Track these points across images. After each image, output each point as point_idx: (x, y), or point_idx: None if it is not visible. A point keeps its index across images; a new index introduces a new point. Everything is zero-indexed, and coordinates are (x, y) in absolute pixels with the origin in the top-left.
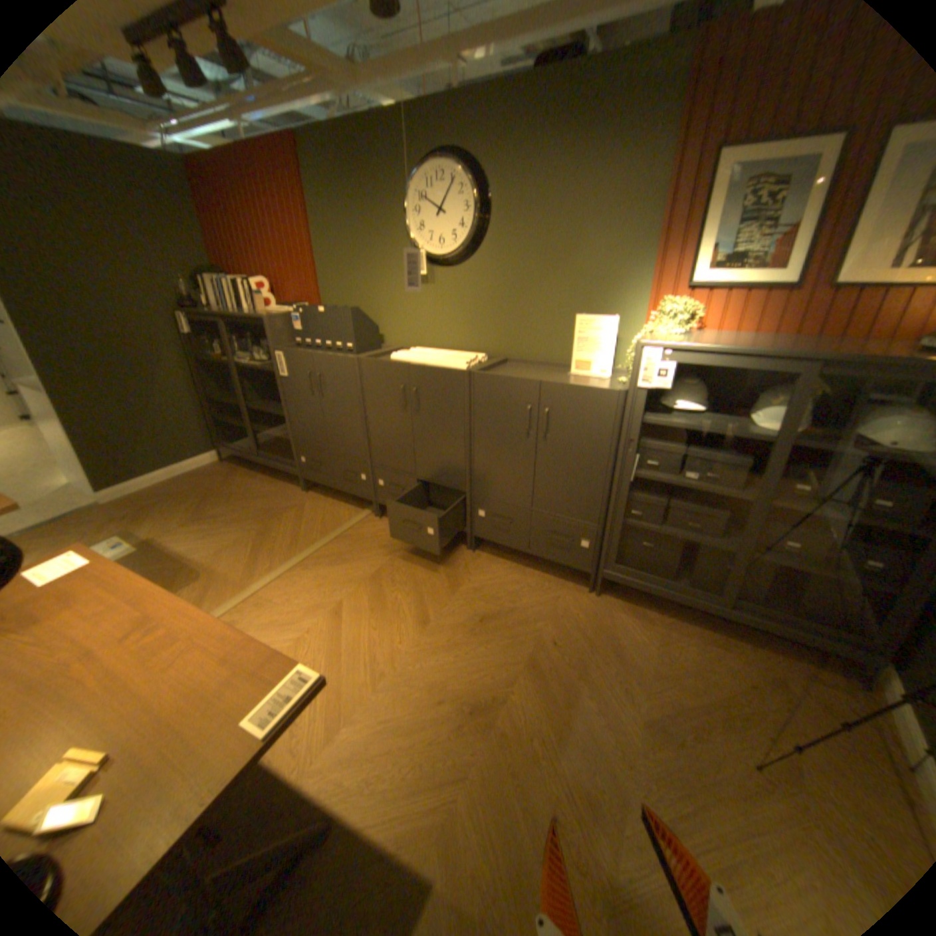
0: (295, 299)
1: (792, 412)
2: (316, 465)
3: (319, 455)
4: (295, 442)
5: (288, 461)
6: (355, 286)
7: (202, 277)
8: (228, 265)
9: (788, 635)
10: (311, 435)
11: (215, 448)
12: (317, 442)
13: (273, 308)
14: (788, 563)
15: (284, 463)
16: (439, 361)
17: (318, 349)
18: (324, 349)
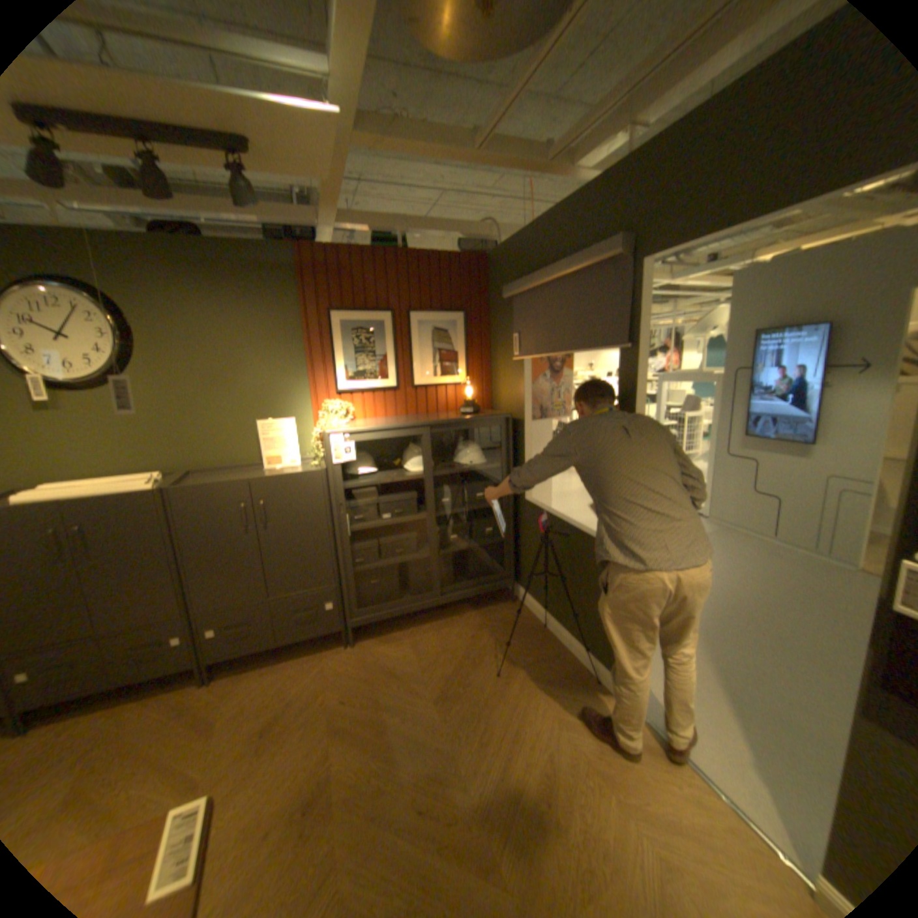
0: None
1: (423, 459)
2: None
3: None
4: None
5: None
6: None
7: None
8: None
9: (472, 595)
10: None
11: None
12: None
13: None
14: (455, 550)
15: None
16: (105, 489)
17: None
18: None
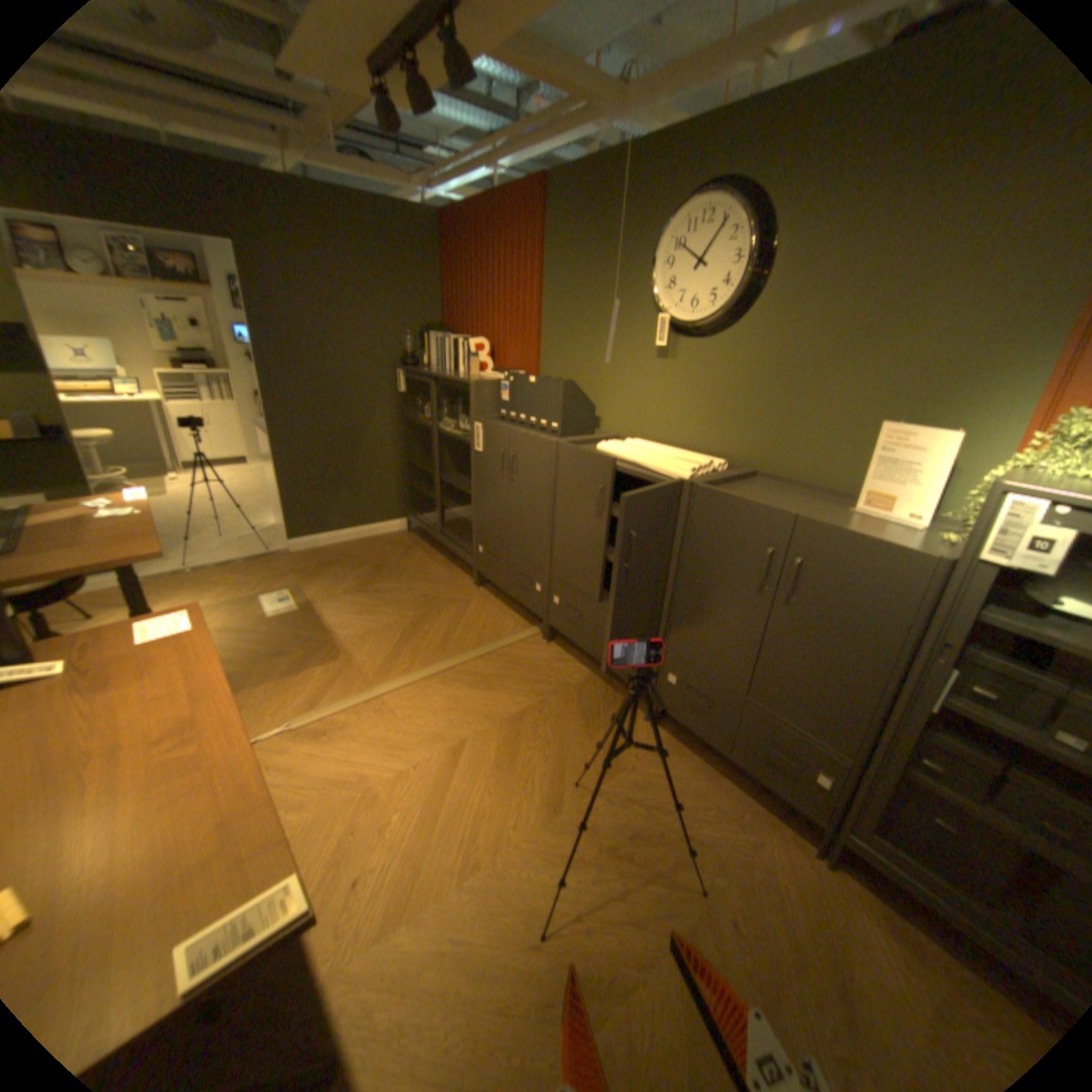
0: (515, 366)
1: None
2: (493, 558)
3: (499, 548)
4: (478, 528)
5: (469, 547)
6: (580, 356)
7: (431, 334)
8: (459, 324)
9: None
10: (494, 523)
11: (408, 516)
12: (499, 533)
13: (489, 373)
14: None
15: (465, 547)
16: (658, 461)
17: (523, 425)
18: (528, 426)
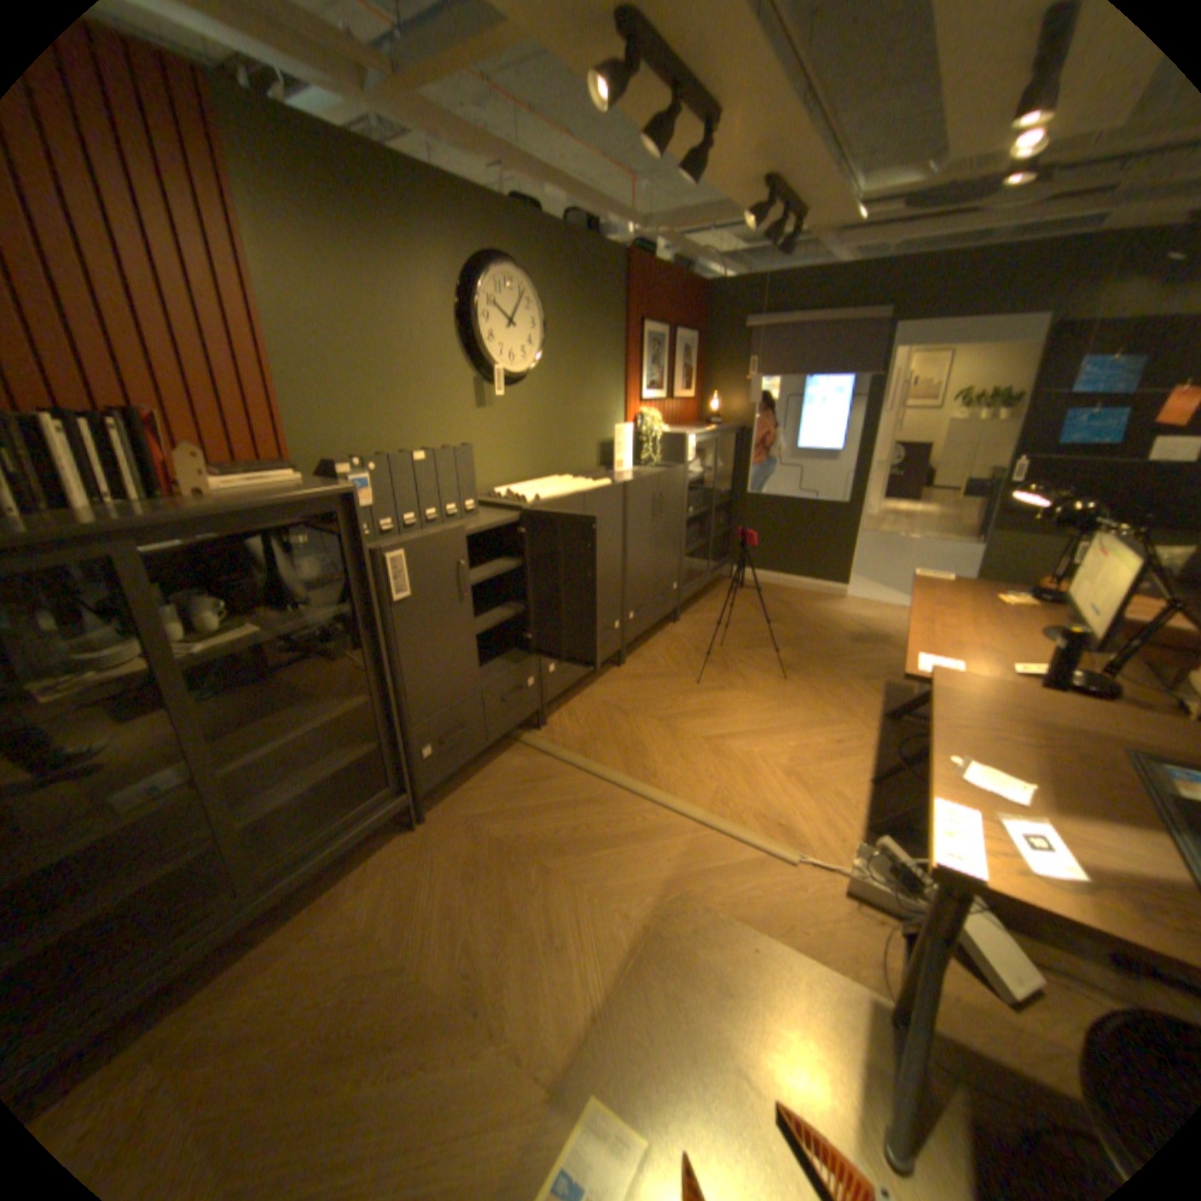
0: (208, 457)
1: (699, 462)
2: (457, 734)
3: (463, 708)
4: (411, 729)
5: (369, 802)
6: (374, 417)
7: None
8: None
9: (721, 572)
10: (450, 683)
11: None
12: (461, 688)
13: (213, 482)
14: (713, 537)
15: (358, 816)
16: (581, 485)
17: (410, 528)
18: (421, 525)
